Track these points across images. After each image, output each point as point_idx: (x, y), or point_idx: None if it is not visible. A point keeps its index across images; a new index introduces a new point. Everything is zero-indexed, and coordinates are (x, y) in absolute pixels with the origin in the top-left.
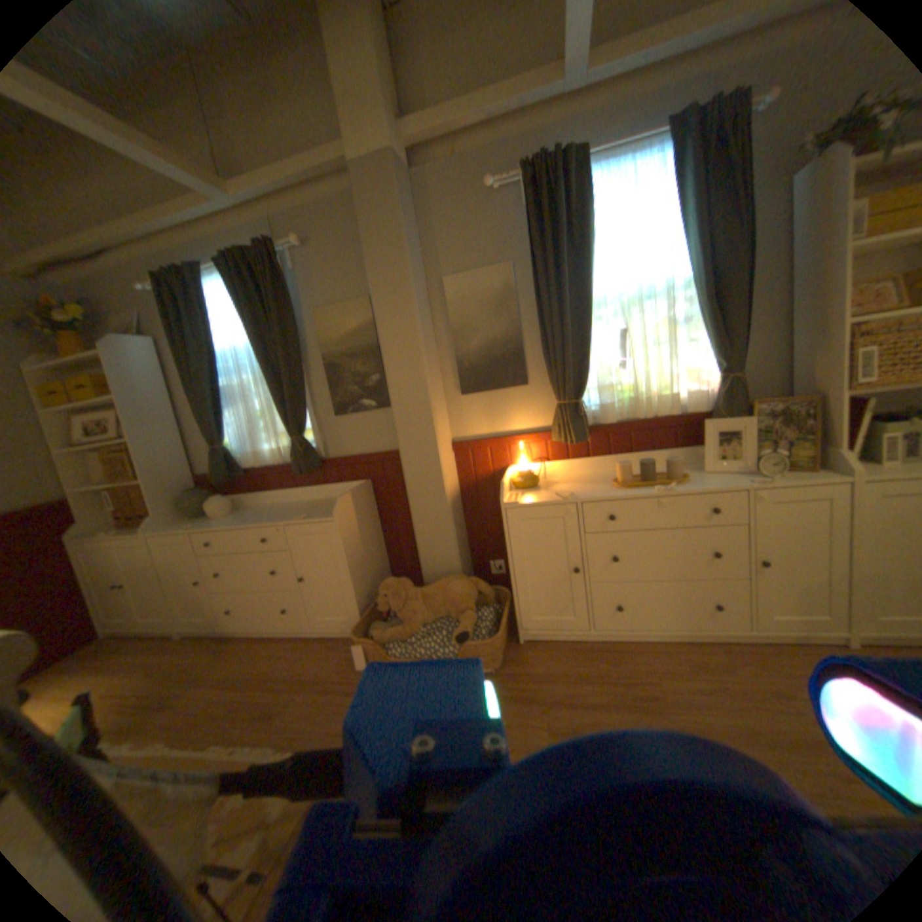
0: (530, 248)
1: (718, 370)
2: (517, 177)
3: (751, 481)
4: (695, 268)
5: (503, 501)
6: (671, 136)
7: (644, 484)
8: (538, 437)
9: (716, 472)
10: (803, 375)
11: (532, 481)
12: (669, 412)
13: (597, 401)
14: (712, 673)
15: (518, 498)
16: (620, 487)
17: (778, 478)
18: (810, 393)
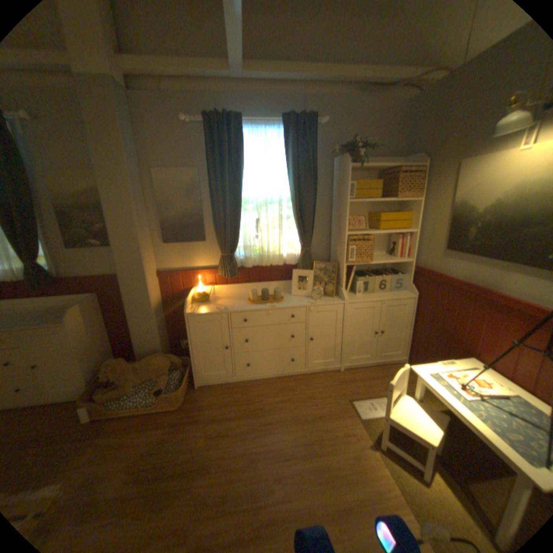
0: (207, 165)
1: (300, 245)
2: (200, 120)
3: (308, 302)
4: (291, 194)
5: (187, 311)
6: (283, 123)
7: (262, 302)
8: (211, 272)
9: (296, 295)
10: (333, 252)
11: (205, 298)
12: (277, 264)
13: (243, 254)
14: (286, 392)
15: (195, 310)
16: (251, 303)
17: (318, 301)
18: (334, 260)
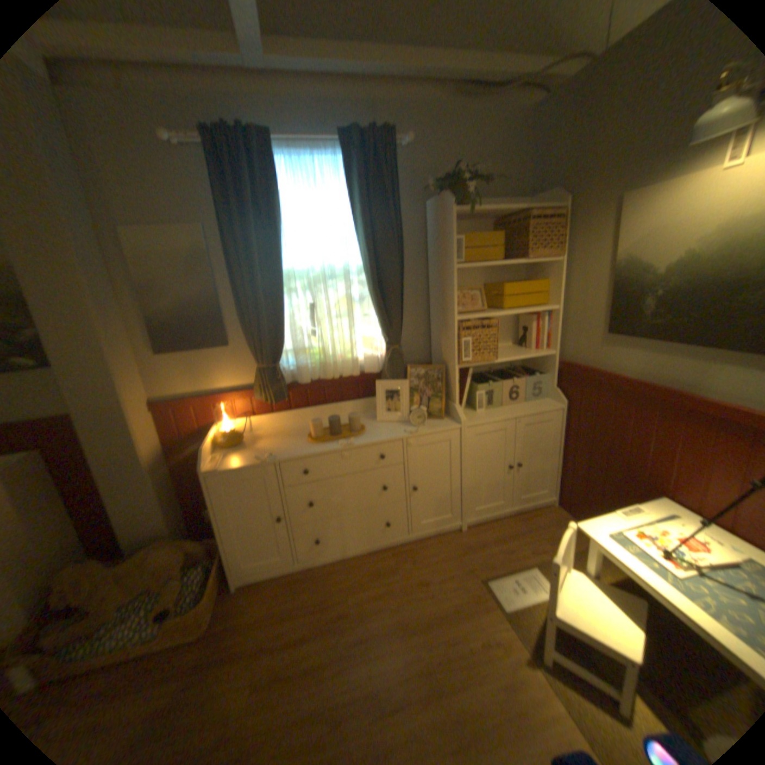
0: (216, 219)
1: (384, 343)
2: (198, 142)
3: (404, 433)
4: (363, 262)
5: (204, 469)
6: (341, 146)
7: (331, 440)
8: (242, 397)
9: (384, 422)
10: (436, 349)
11: (235, 443)
12: (351, 374)
13: (294, 364)
14: (383, 579)
15: (218, 466)
16: (313, 444)
17: (420, 428)
18: (439, 362)
